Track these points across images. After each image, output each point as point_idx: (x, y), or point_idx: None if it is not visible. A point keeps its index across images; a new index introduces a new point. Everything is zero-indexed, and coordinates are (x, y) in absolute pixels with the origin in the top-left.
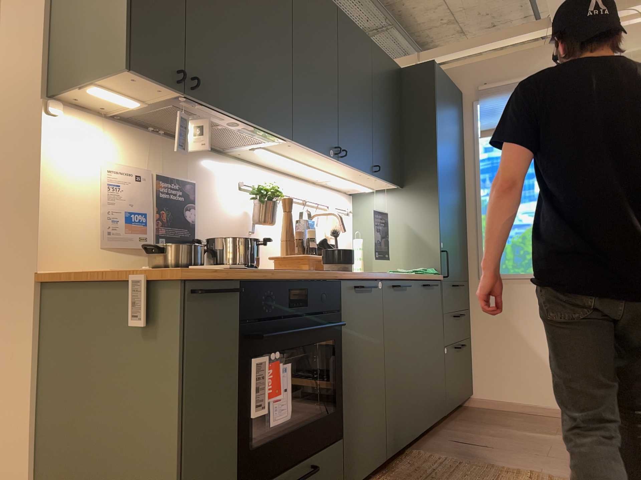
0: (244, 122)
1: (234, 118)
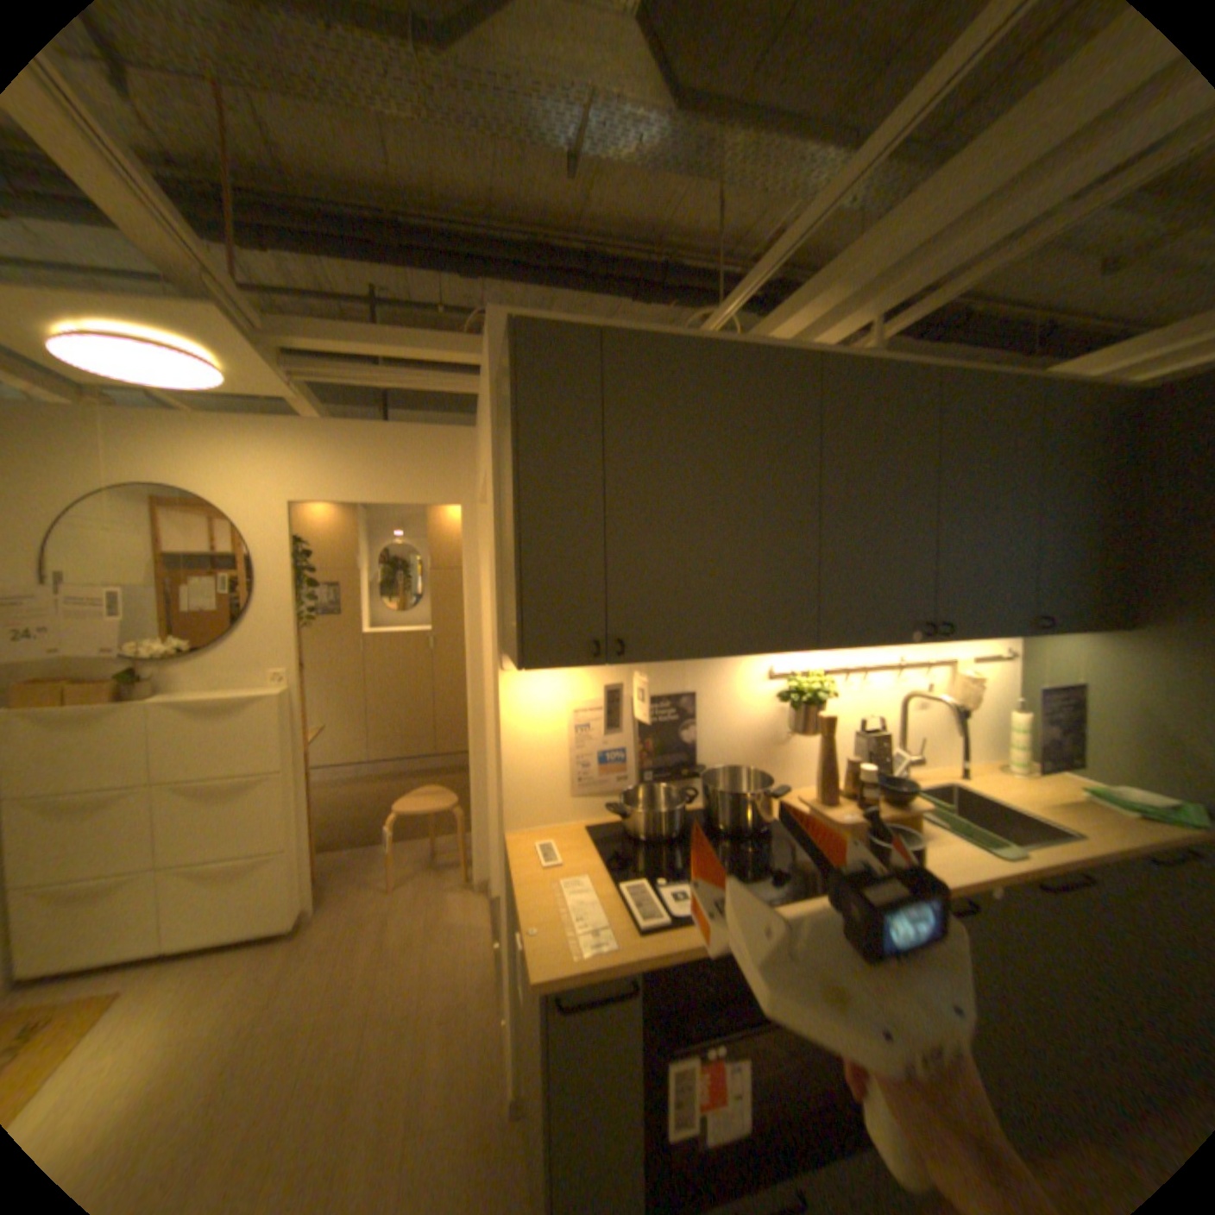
0: (719, 656)
1: (701, 657)
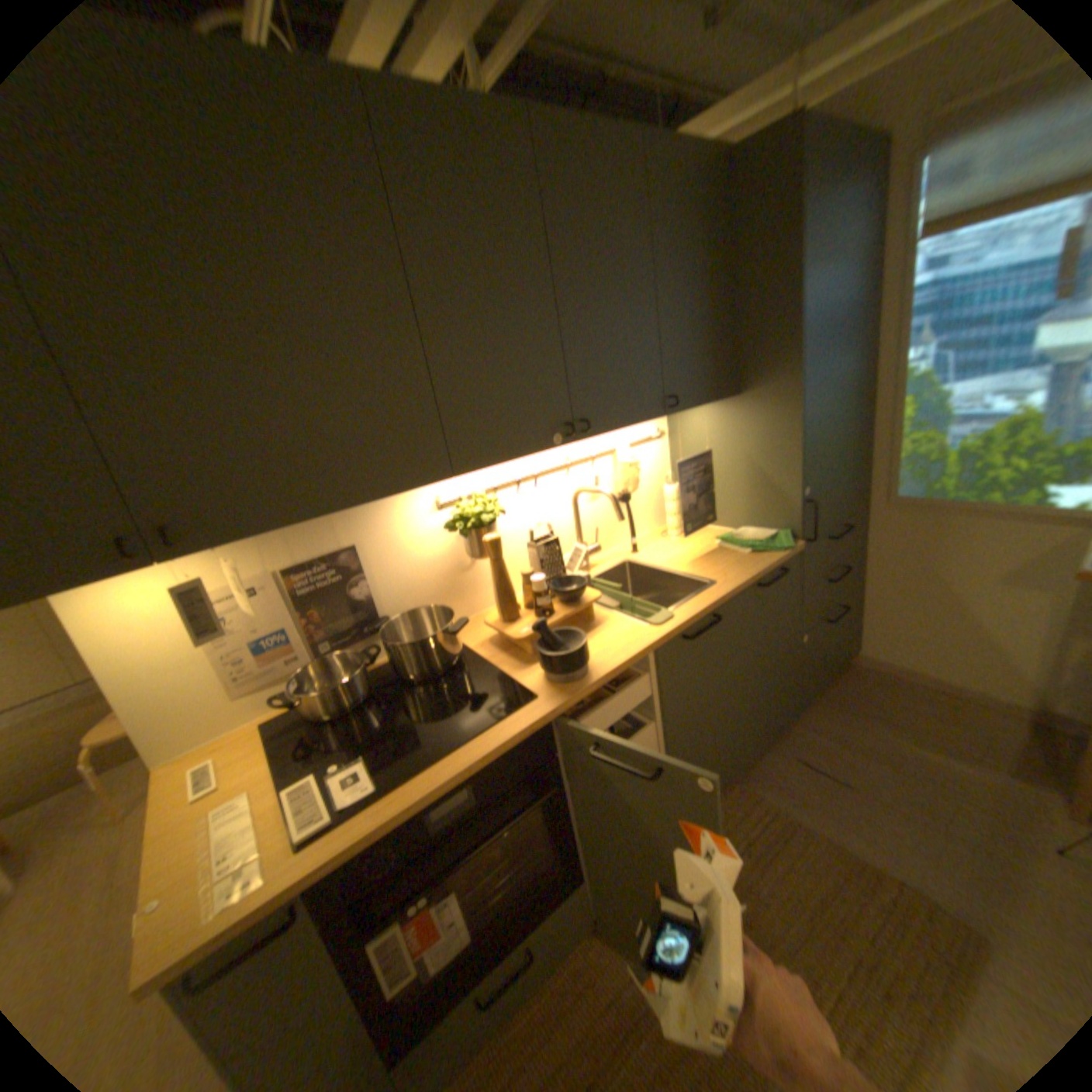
0: (331, 512)
1: (308, 519)
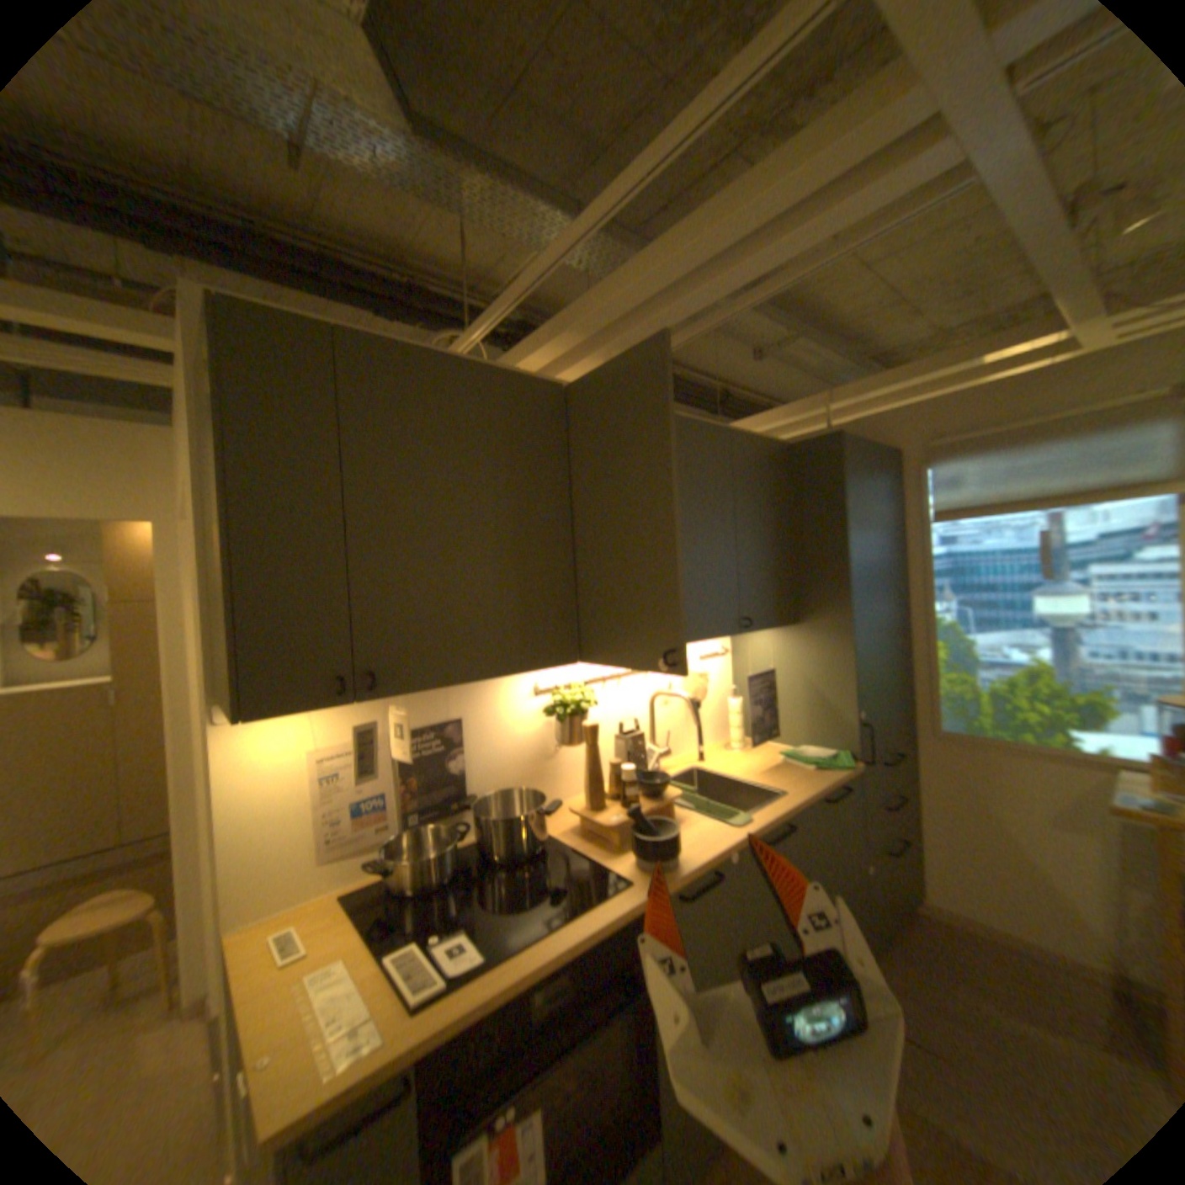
0: (484, 678)
1: (465, 681)
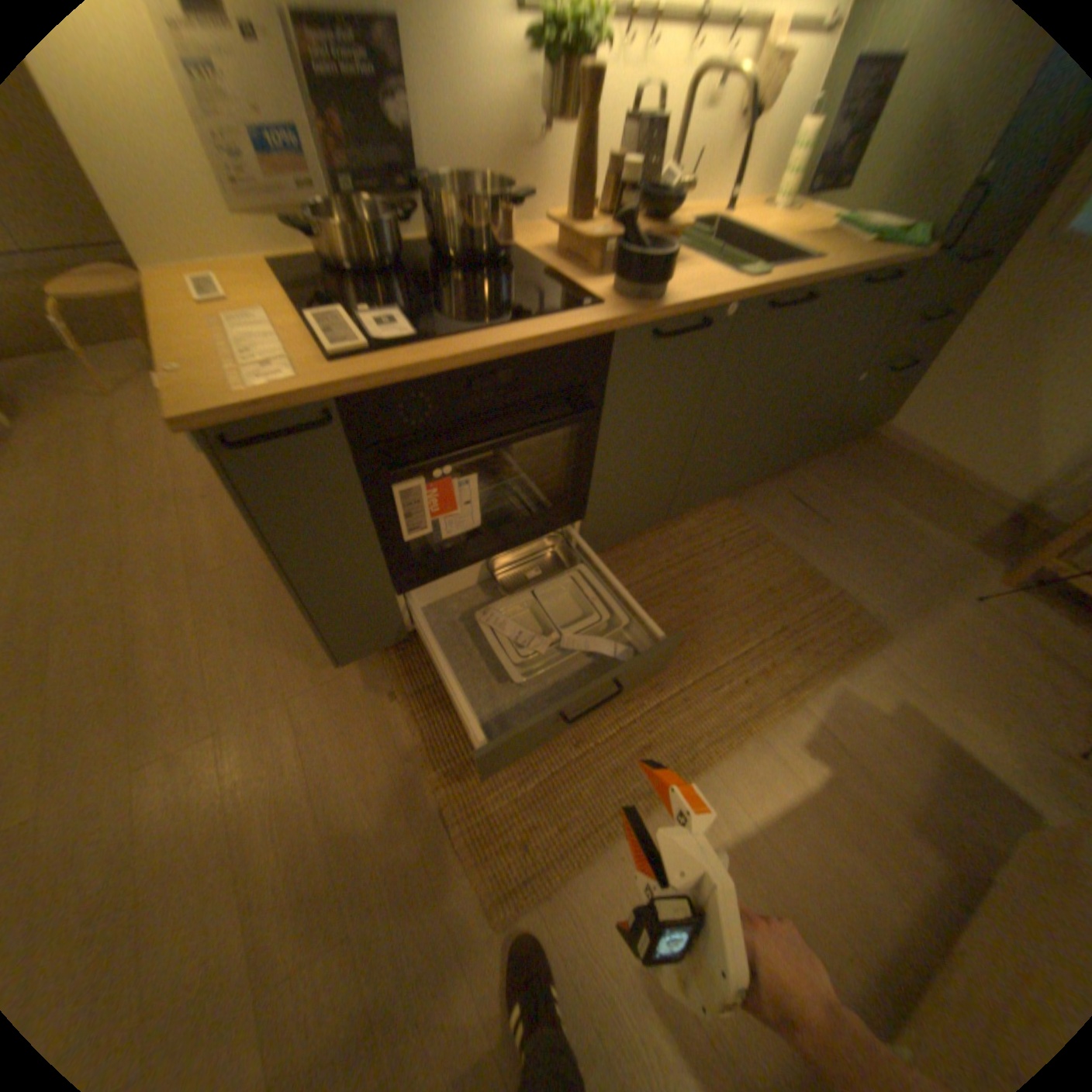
0: None
1: None
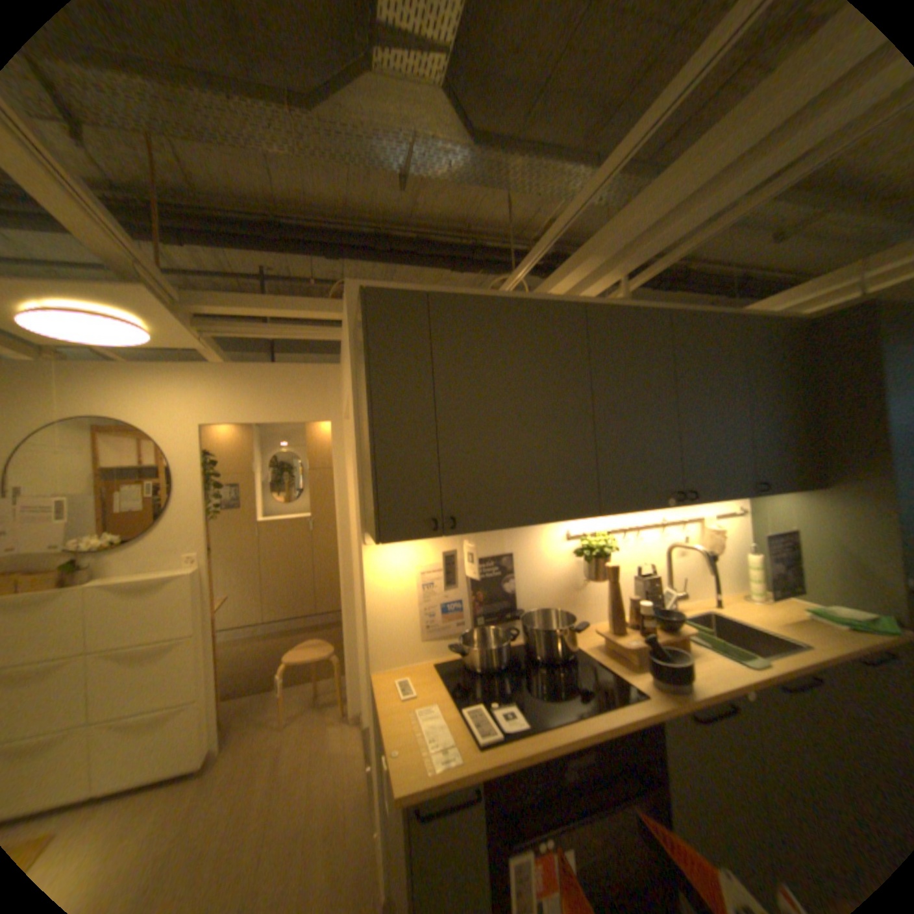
0: (527, 525)
1: (514, 526)
